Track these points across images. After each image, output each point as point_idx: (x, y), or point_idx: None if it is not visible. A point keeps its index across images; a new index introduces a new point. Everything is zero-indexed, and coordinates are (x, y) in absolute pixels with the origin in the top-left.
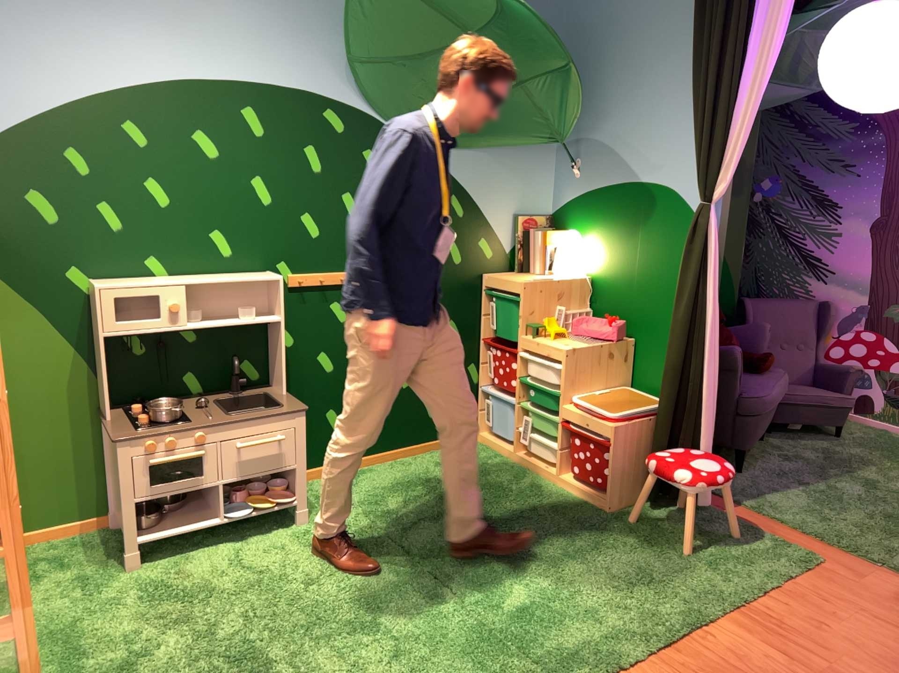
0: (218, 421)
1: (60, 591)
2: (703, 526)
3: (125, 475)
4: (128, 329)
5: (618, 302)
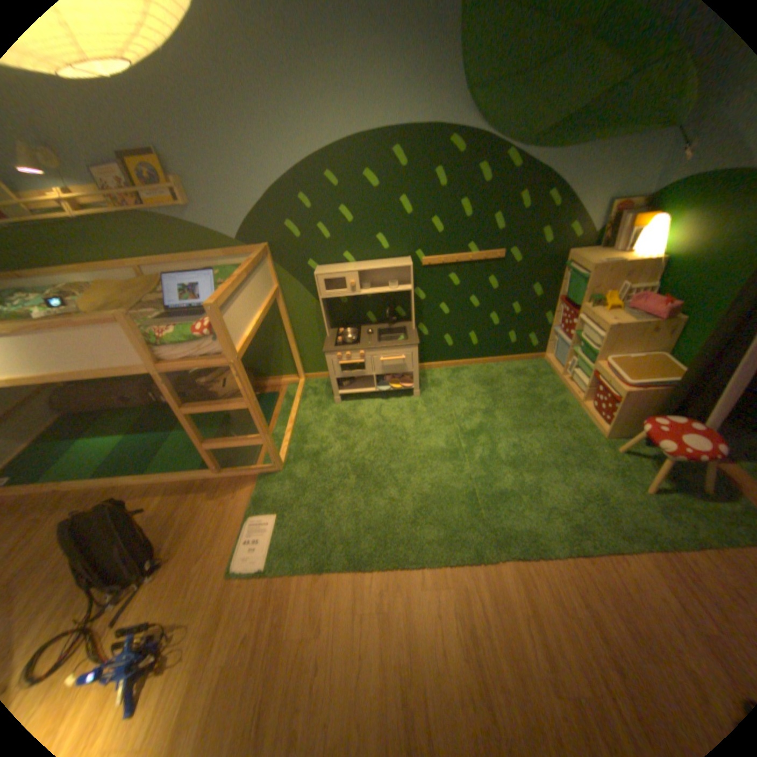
0: (370, 347)
1: (310, 407)
2: (682, 475)
3: (329, 367)
4: (331, 295)
5: (684, 283)
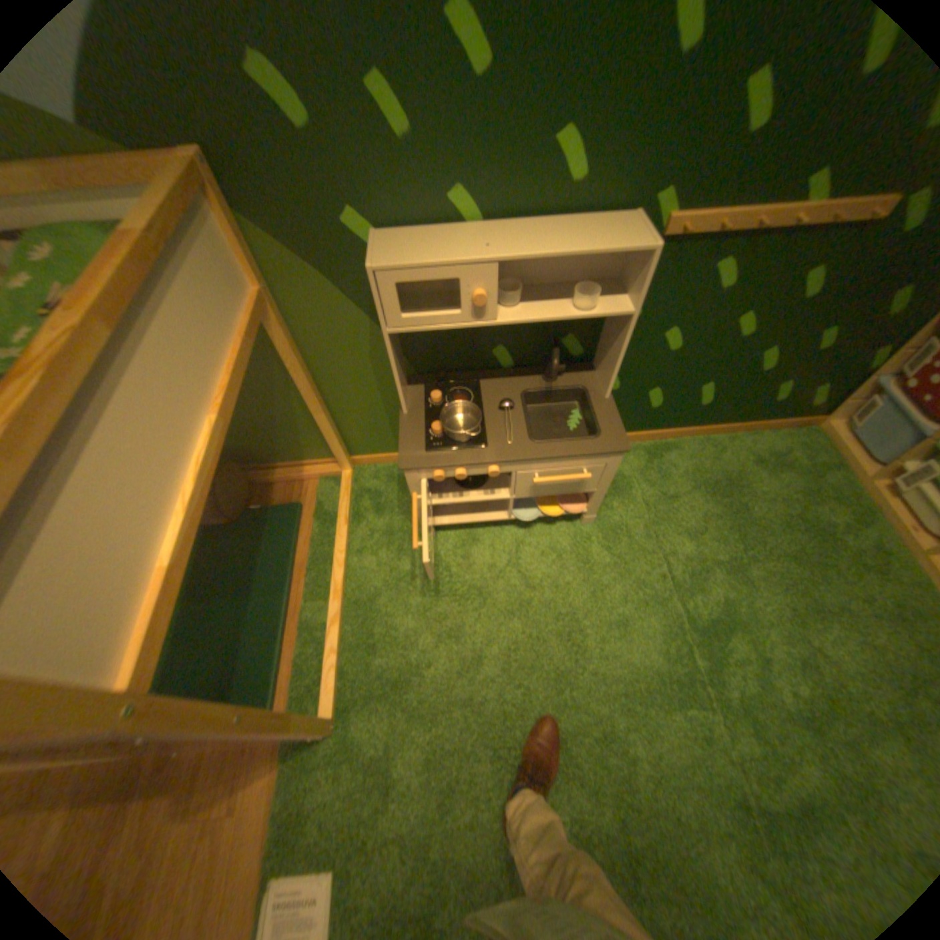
0: (516, 456)
1: (371, 544)
2: None
3: (415, 491)
4: (417, 325)
5: None
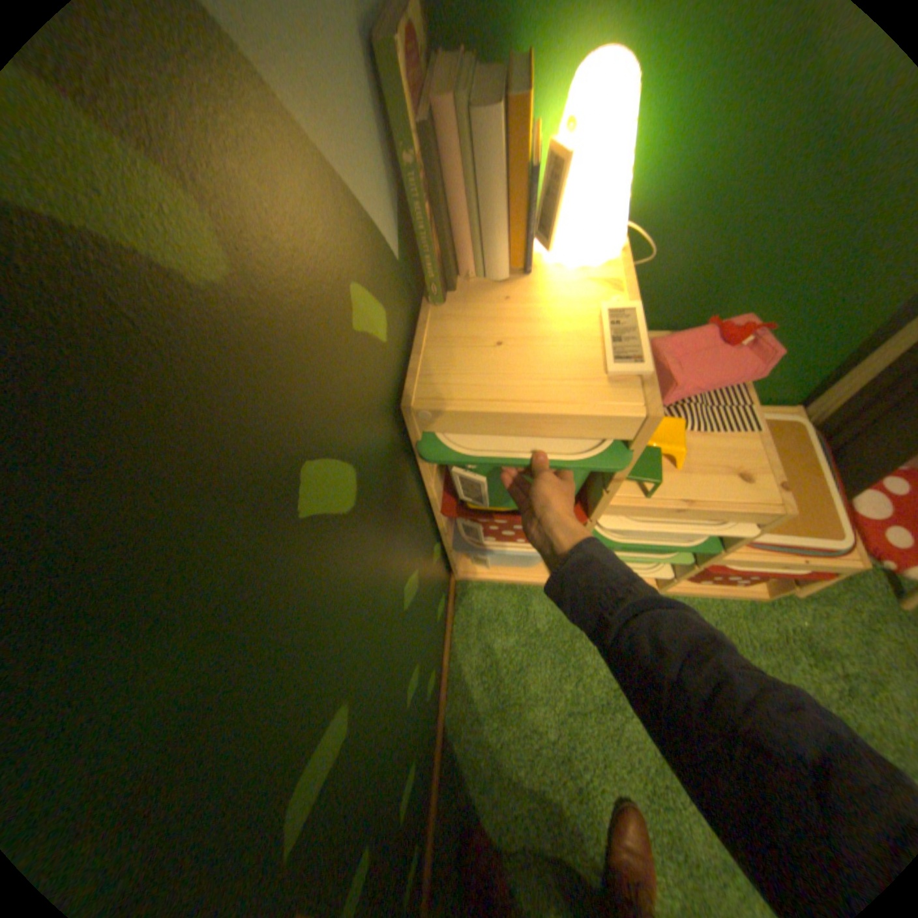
0: None
1: None
2: None
3: None
4: None
5: (699, 261)
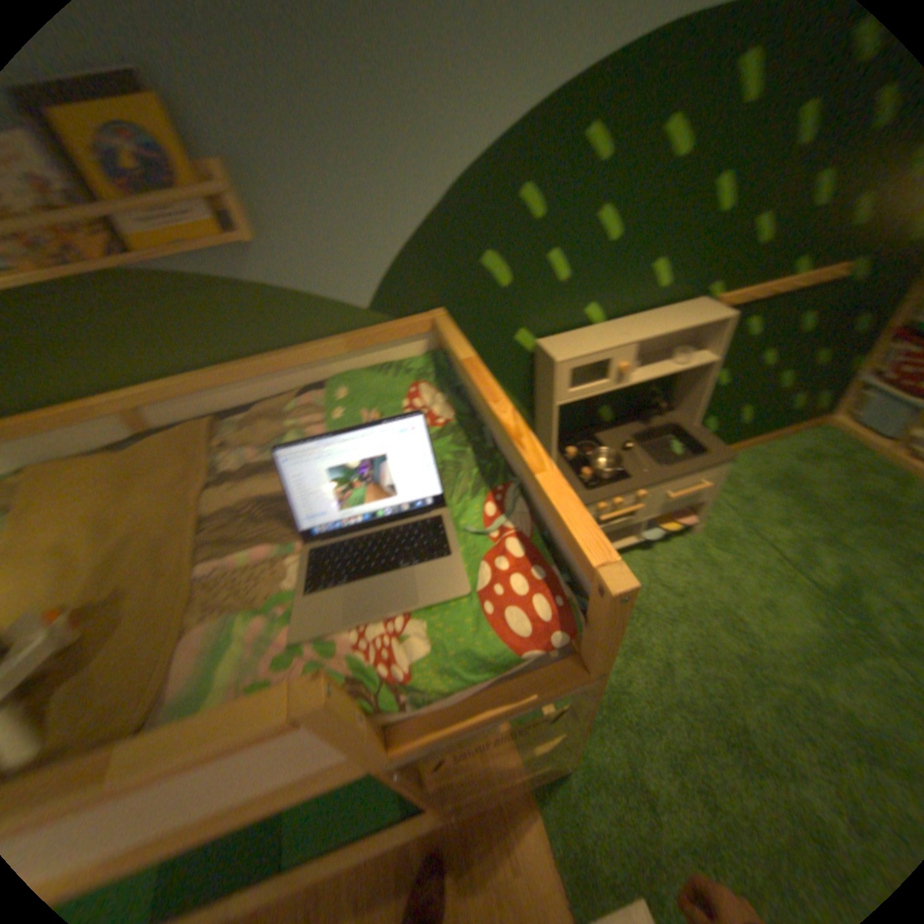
0: (657, 478)
1: None
2: None
3: None
4: (579, 395)
5: None
